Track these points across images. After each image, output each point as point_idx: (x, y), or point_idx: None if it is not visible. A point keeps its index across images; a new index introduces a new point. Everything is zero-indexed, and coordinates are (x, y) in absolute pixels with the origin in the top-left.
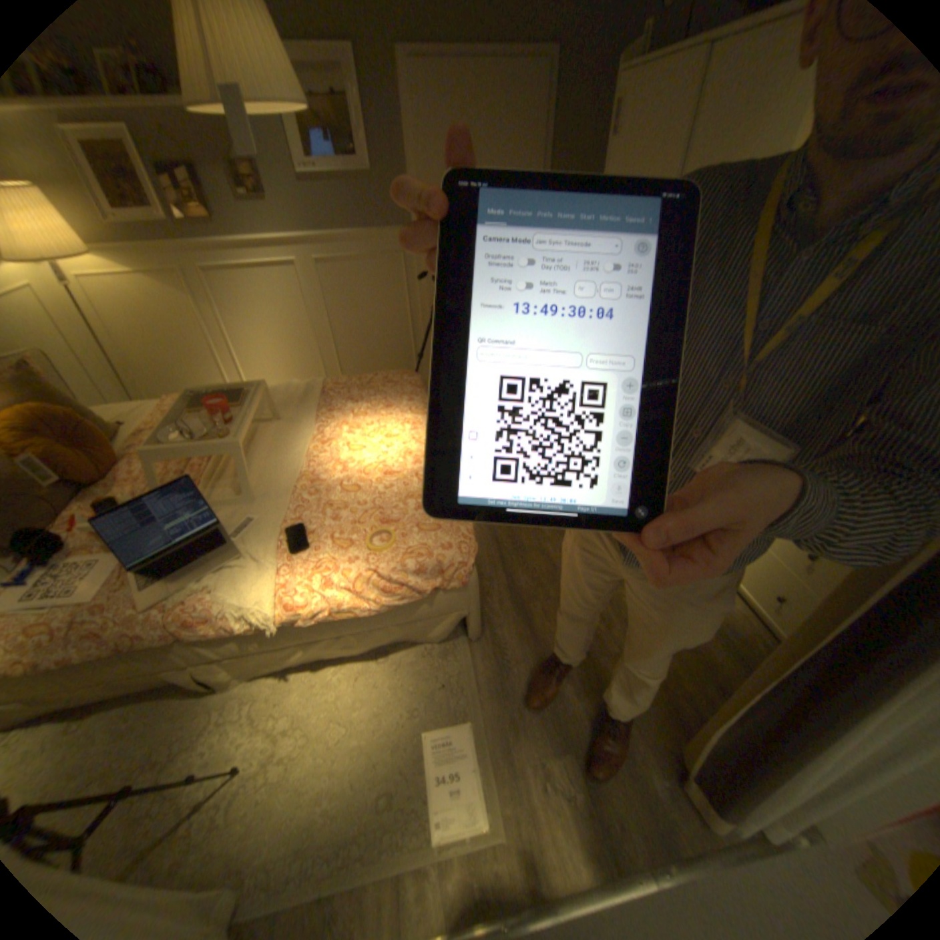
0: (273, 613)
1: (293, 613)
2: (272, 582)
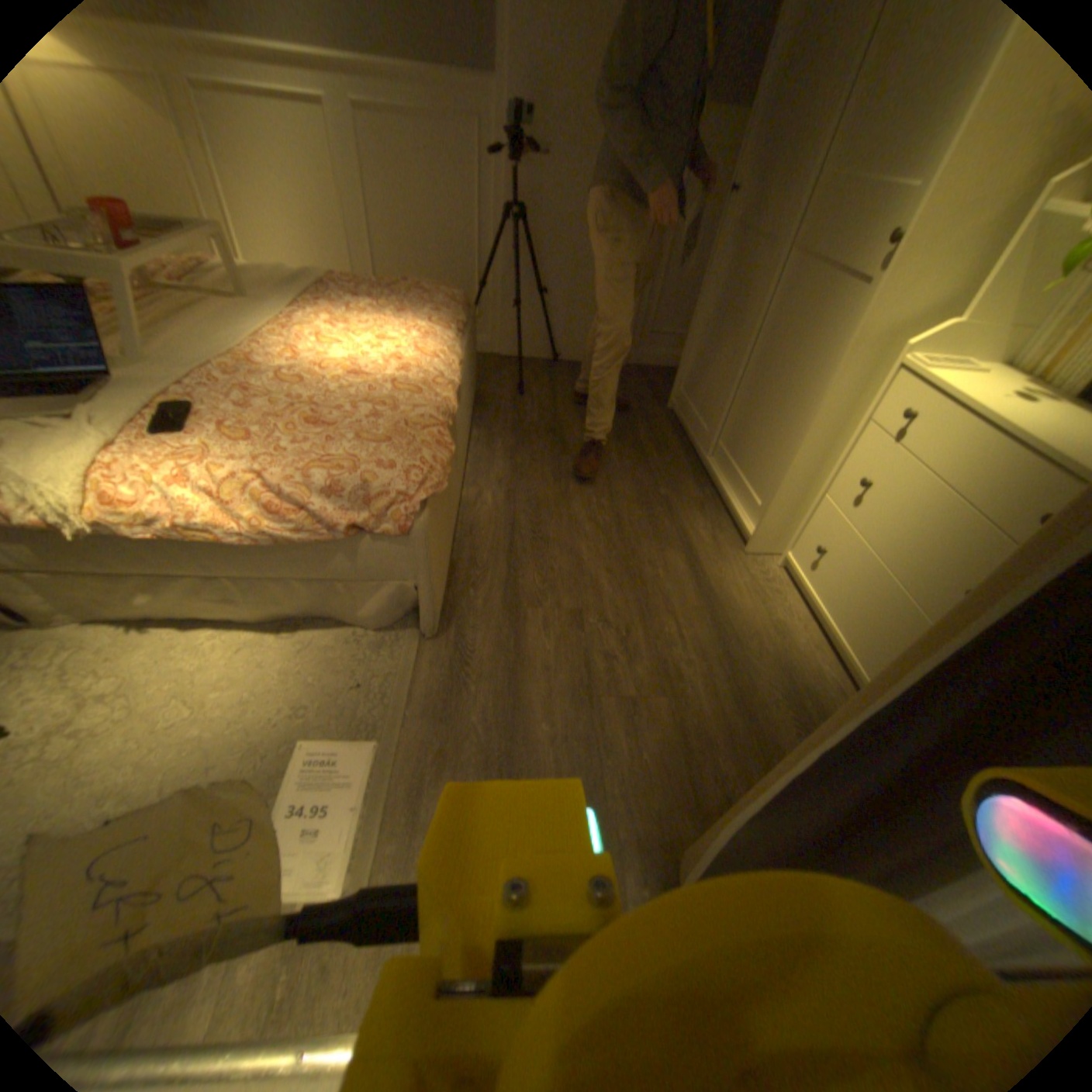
0: (82, 502)
1: (114, 509)
2: (91, 454)
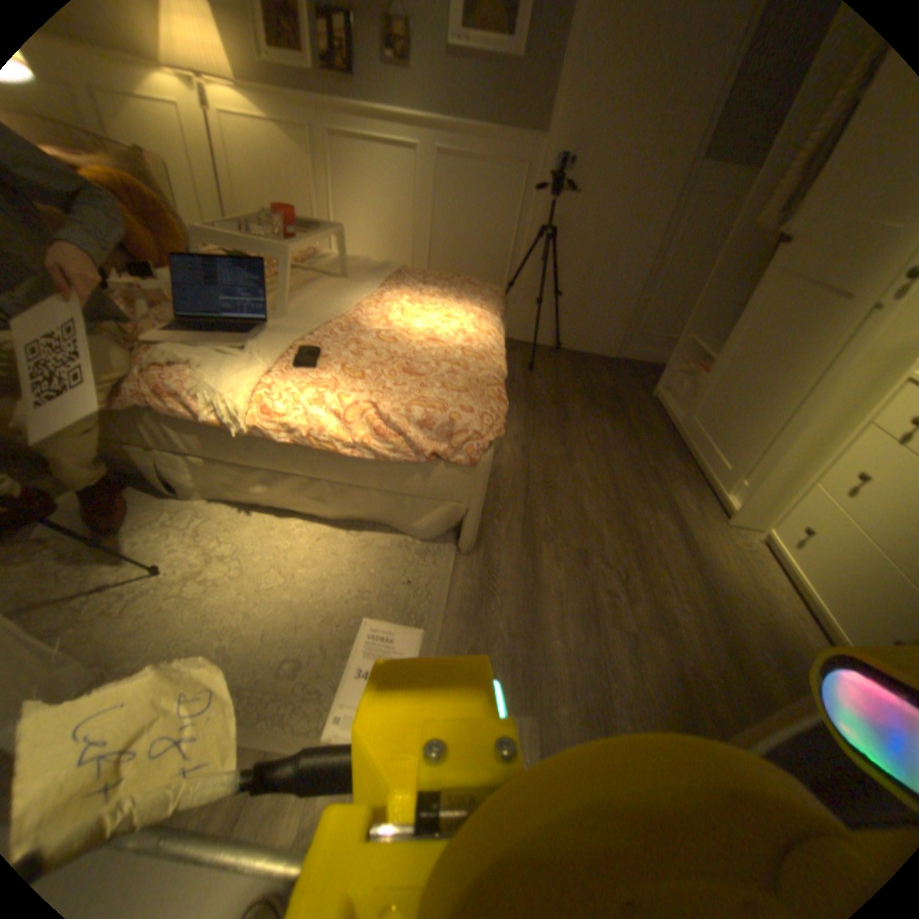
0: (248, 410)
1: (269, 417)
2: (261, 376)
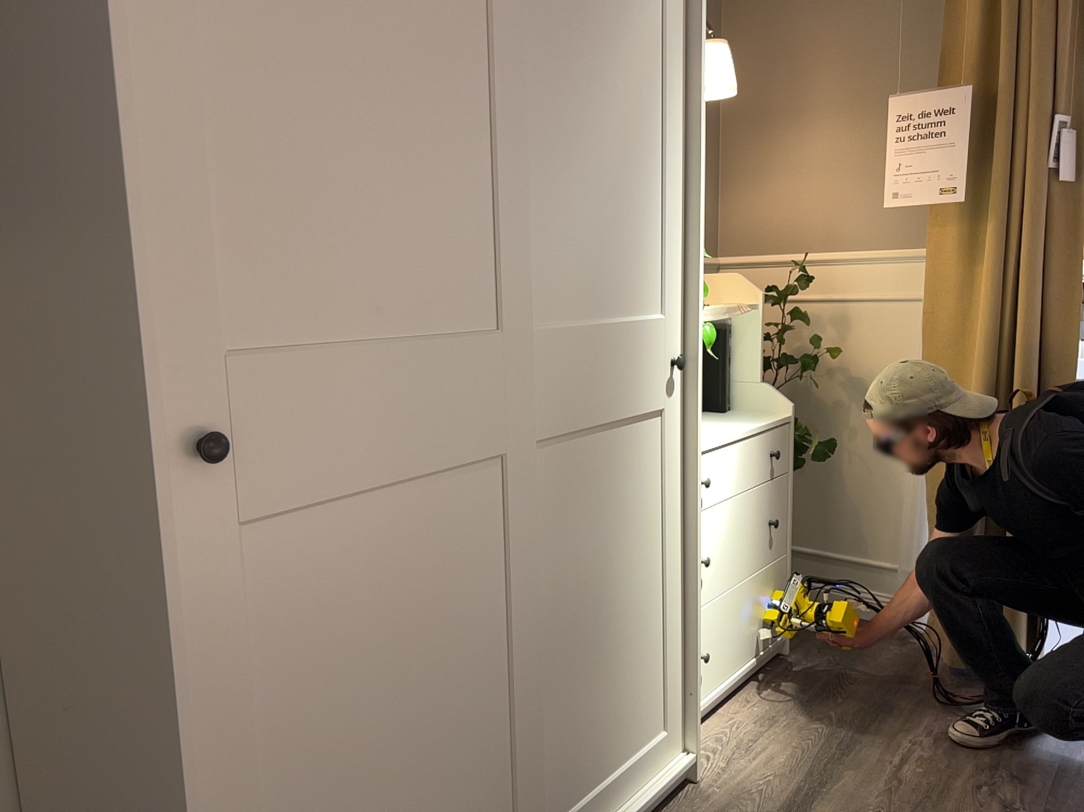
0: None
1: None
2: None
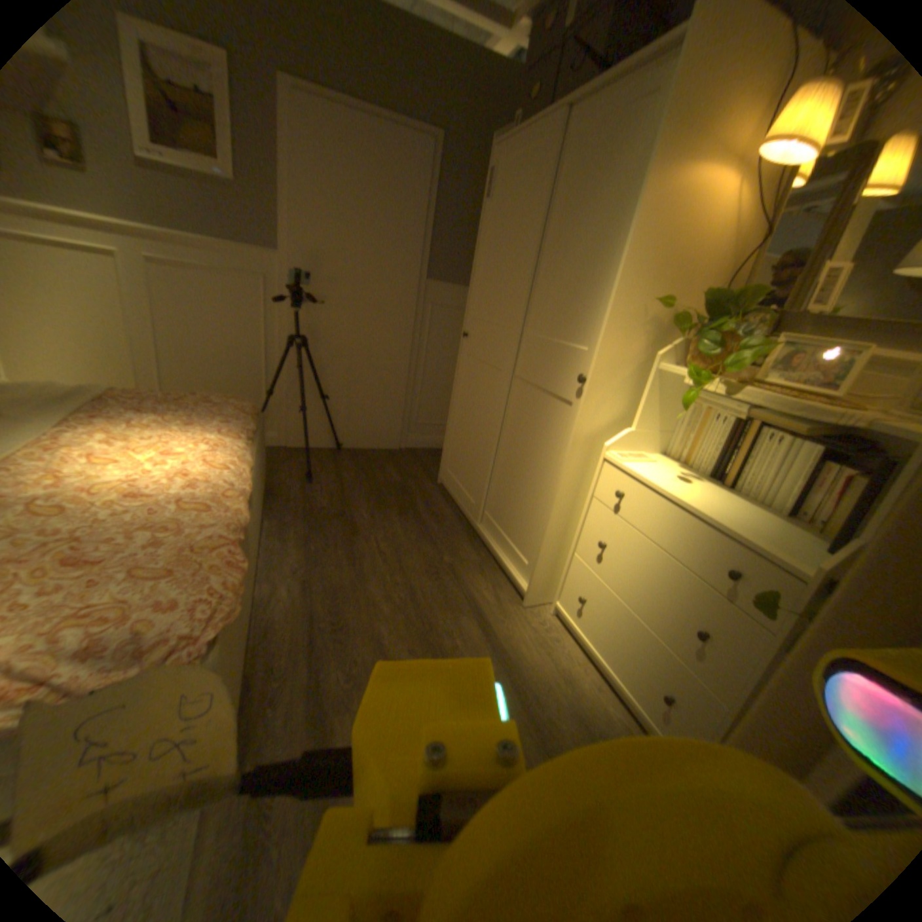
0: None
1: None
2: None
